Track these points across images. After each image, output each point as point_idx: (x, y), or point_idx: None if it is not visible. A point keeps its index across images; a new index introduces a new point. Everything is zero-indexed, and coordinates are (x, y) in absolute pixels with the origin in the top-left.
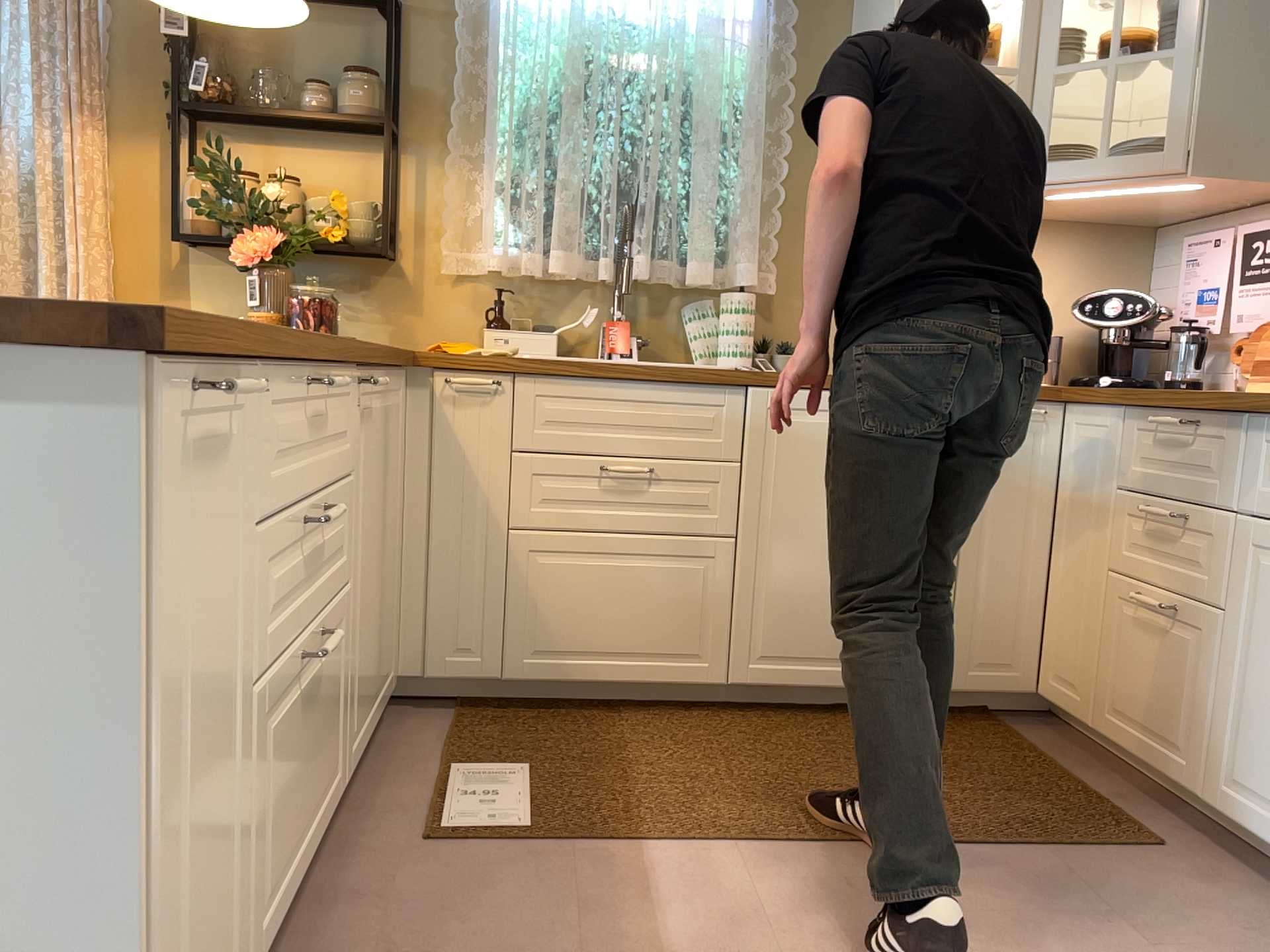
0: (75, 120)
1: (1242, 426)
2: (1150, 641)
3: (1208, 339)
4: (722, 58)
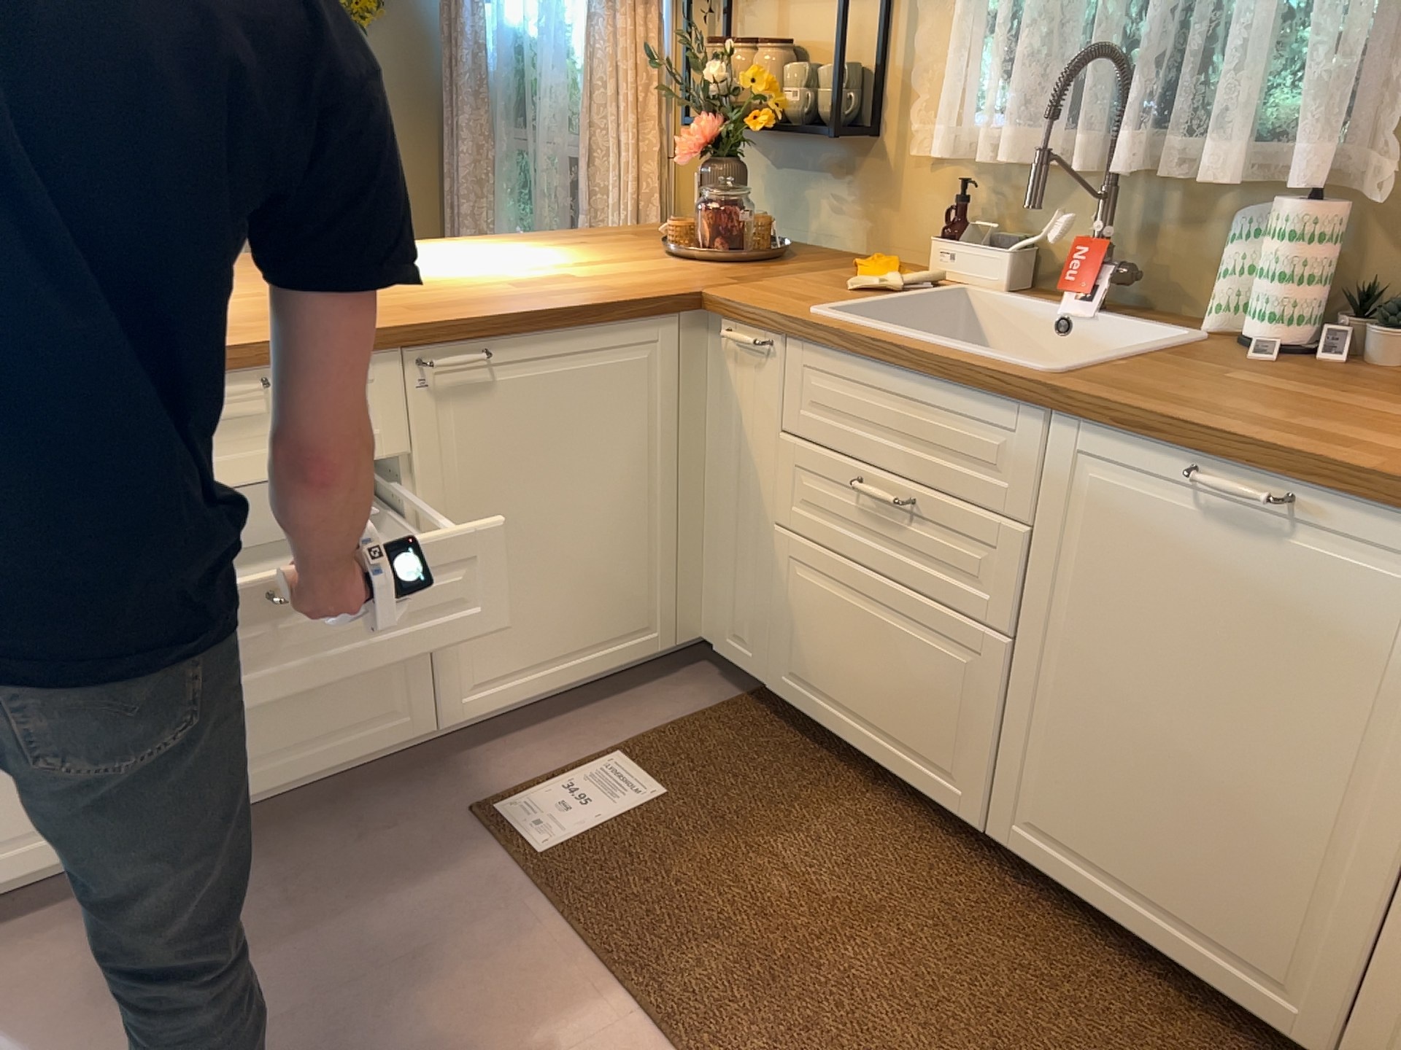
0: (623, 3)
1: None
2: None
3: None
4: None
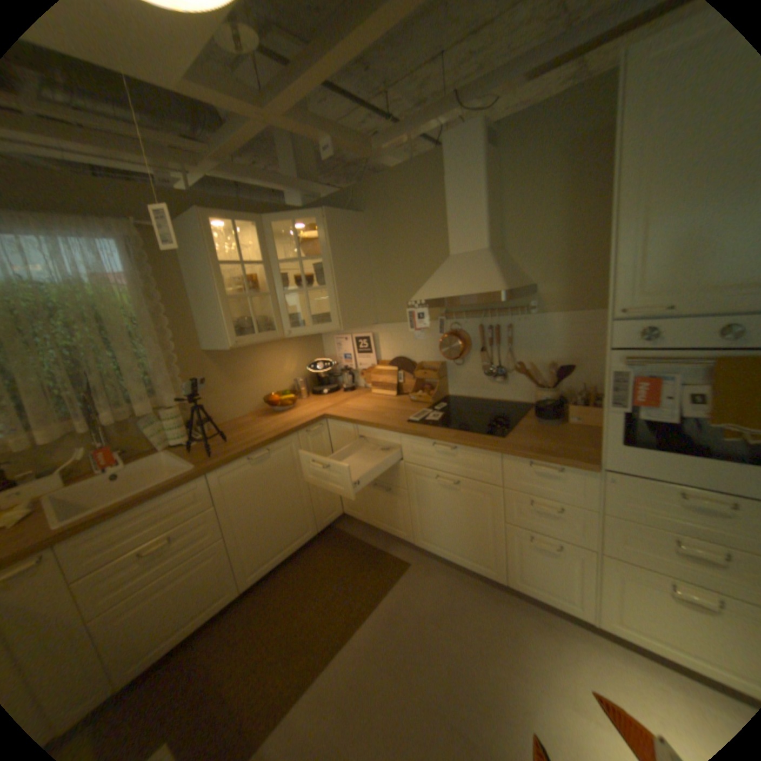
0: None
1: (397, 435)
2: (381, 498)
3: (348, 369)
4: (111, 297)
